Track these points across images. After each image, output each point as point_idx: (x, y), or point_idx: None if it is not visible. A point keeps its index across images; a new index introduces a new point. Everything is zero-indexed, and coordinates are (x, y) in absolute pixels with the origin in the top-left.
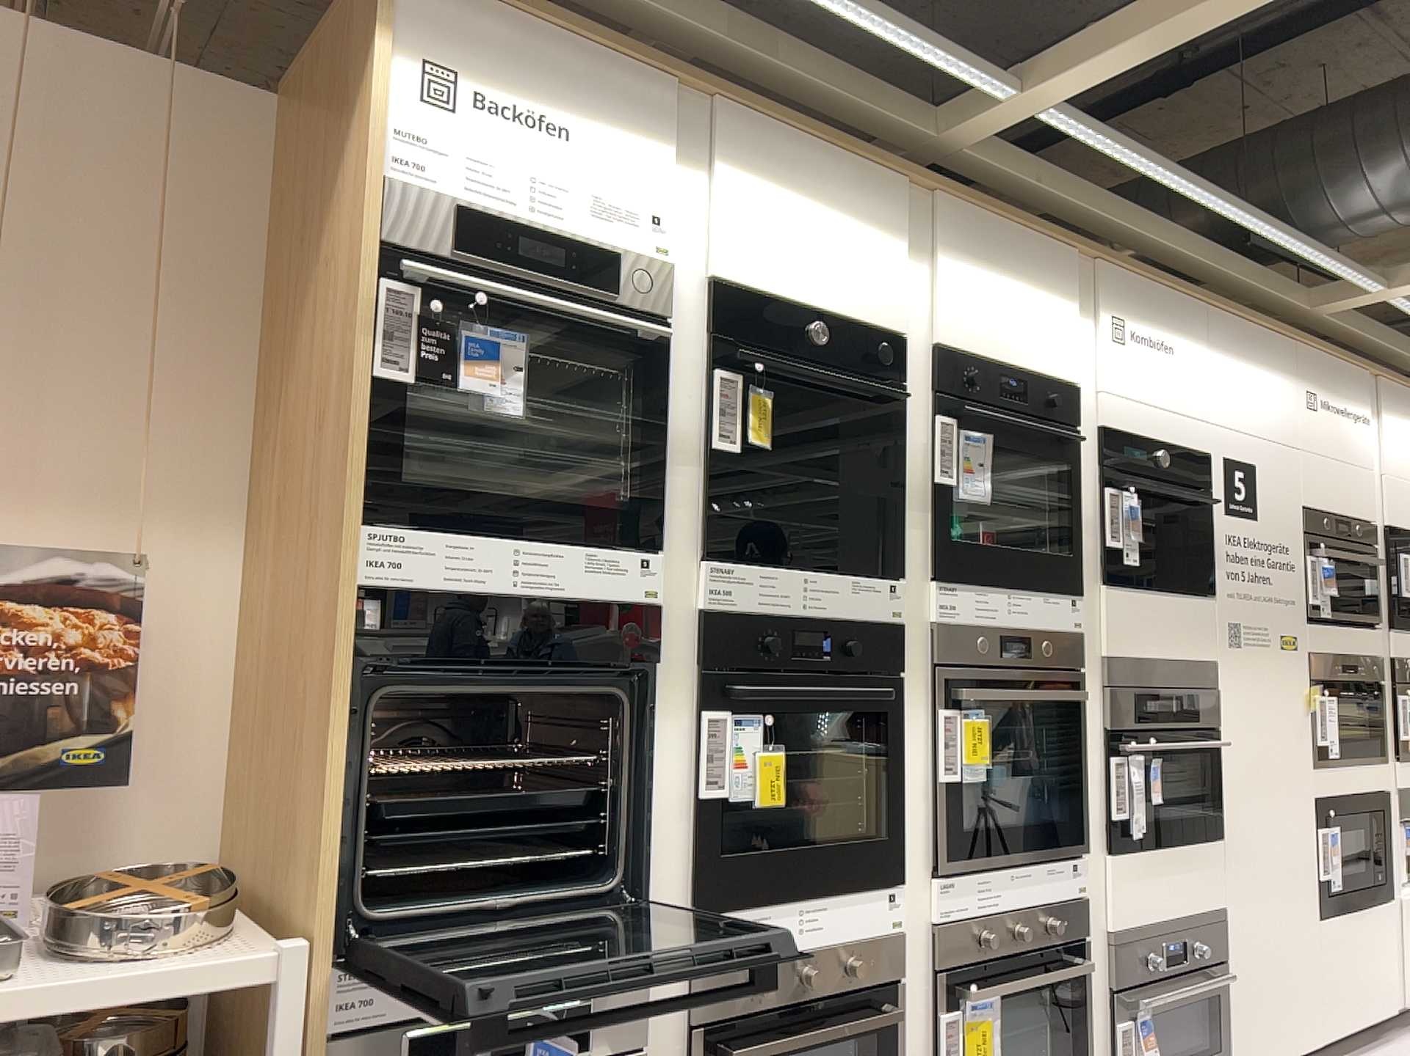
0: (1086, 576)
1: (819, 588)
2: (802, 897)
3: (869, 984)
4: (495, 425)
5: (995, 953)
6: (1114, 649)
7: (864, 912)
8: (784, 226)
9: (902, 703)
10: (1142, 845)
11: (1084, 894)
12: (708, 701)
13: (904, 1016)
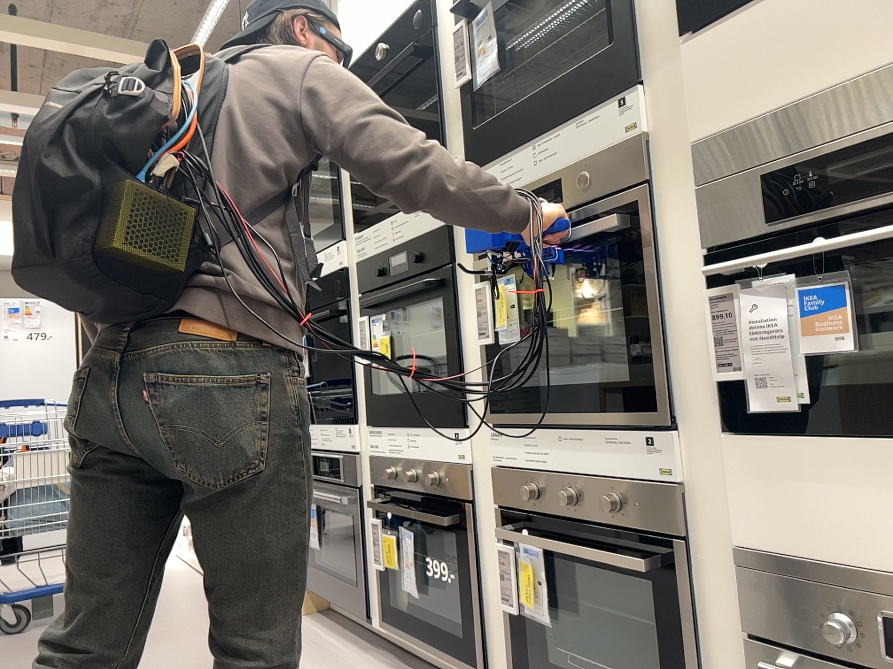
0: (655, 48)
1: (396, 223)
2: (407, 426)
3: (445, 497)
4: (321, 208)
5: (548, 511)
6: (708, 125)
7: (440, 444)
8: (361, 6)
9: (450, 286)
10: (816, 430)
11: (674, 481)
12: (361, 311)
13: (483, 536)
